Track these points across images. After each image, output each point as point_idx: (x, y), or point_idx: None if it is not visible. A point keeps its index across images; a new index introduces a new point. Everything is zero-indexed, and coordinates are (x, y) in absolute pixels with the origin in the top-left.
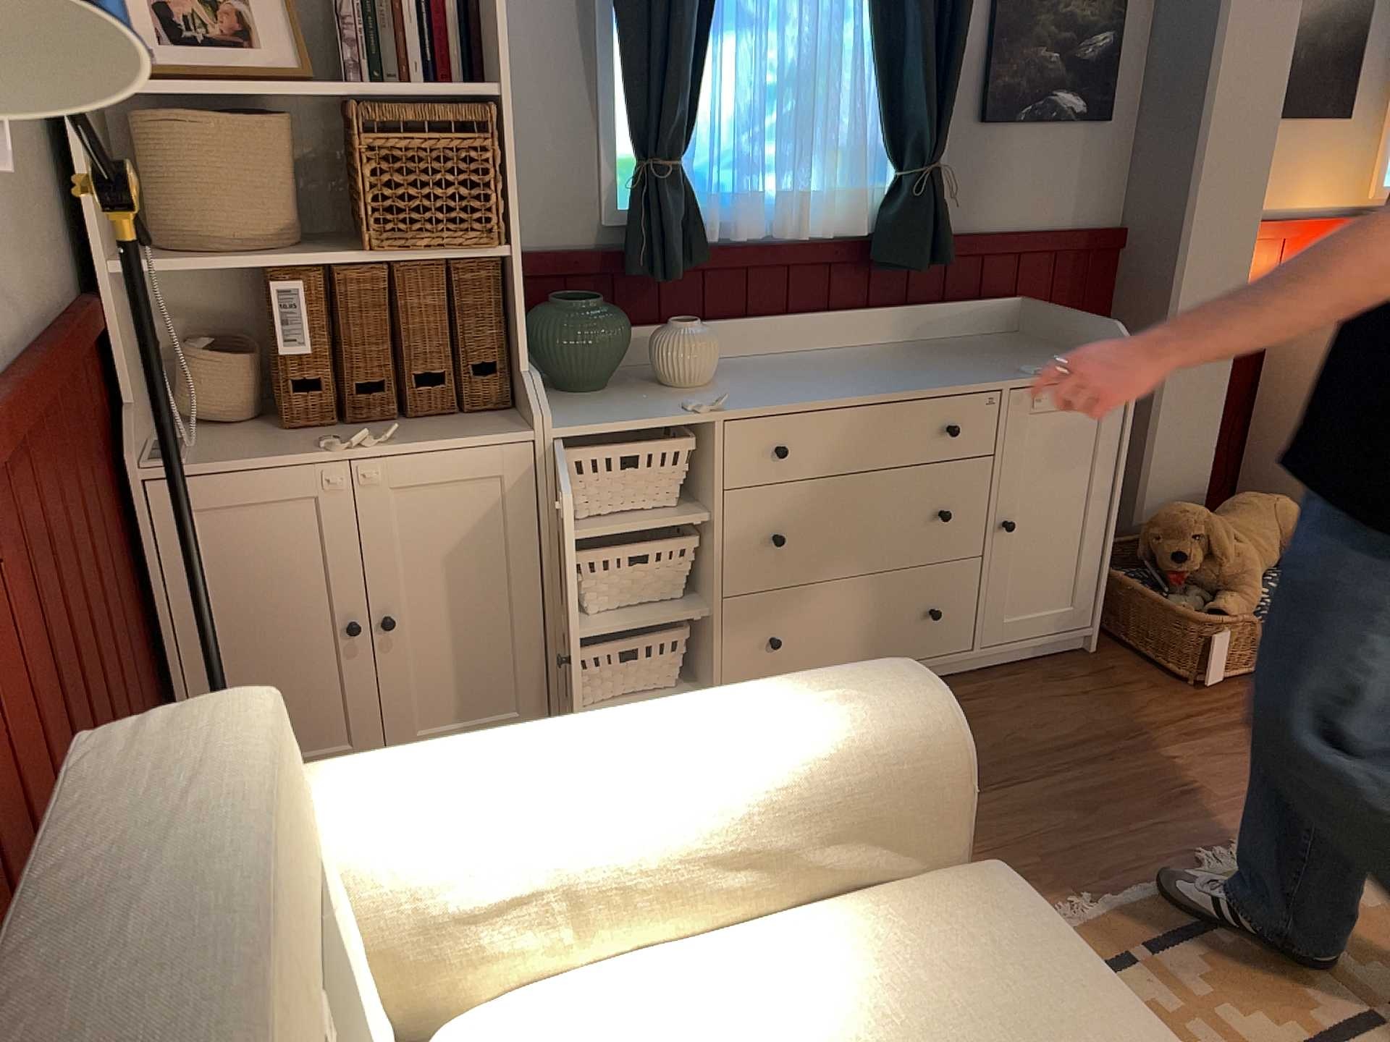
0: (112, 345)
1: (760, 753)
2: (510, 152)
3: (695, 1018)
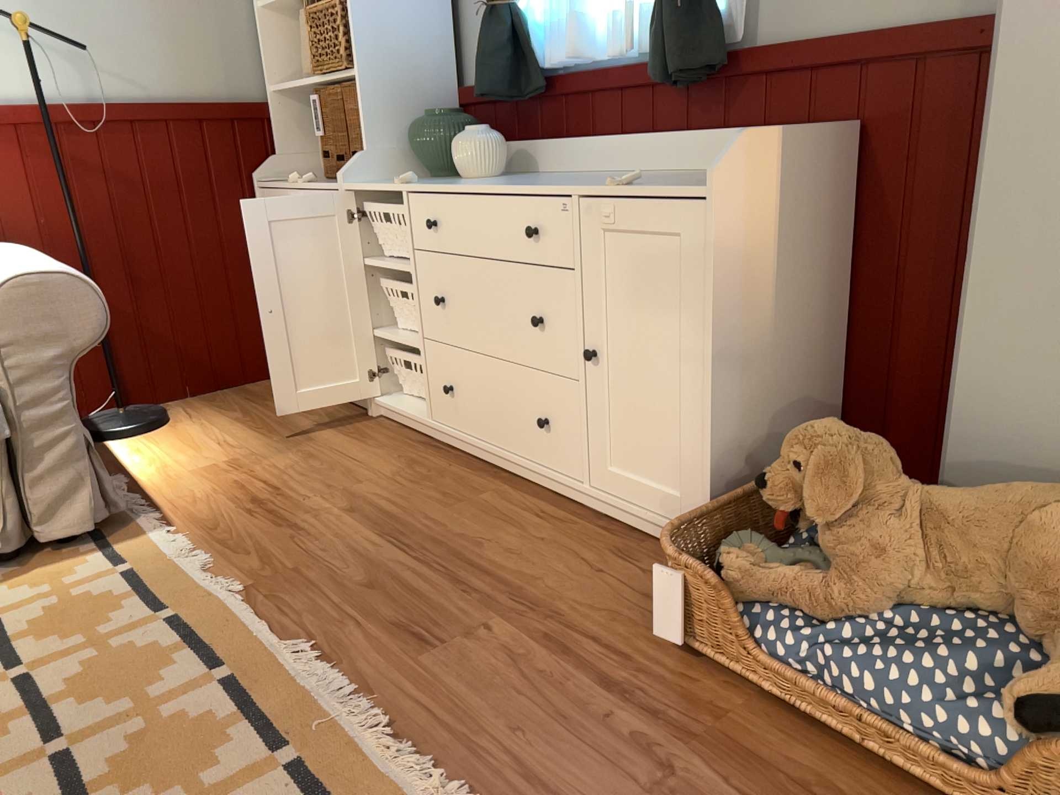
0: (274, 127)
1: None
2: (351, 9)
3: None
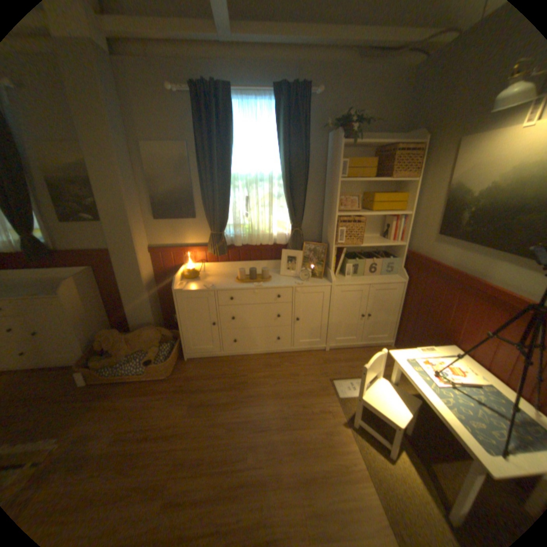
0: None
1: None
2: None
3: None
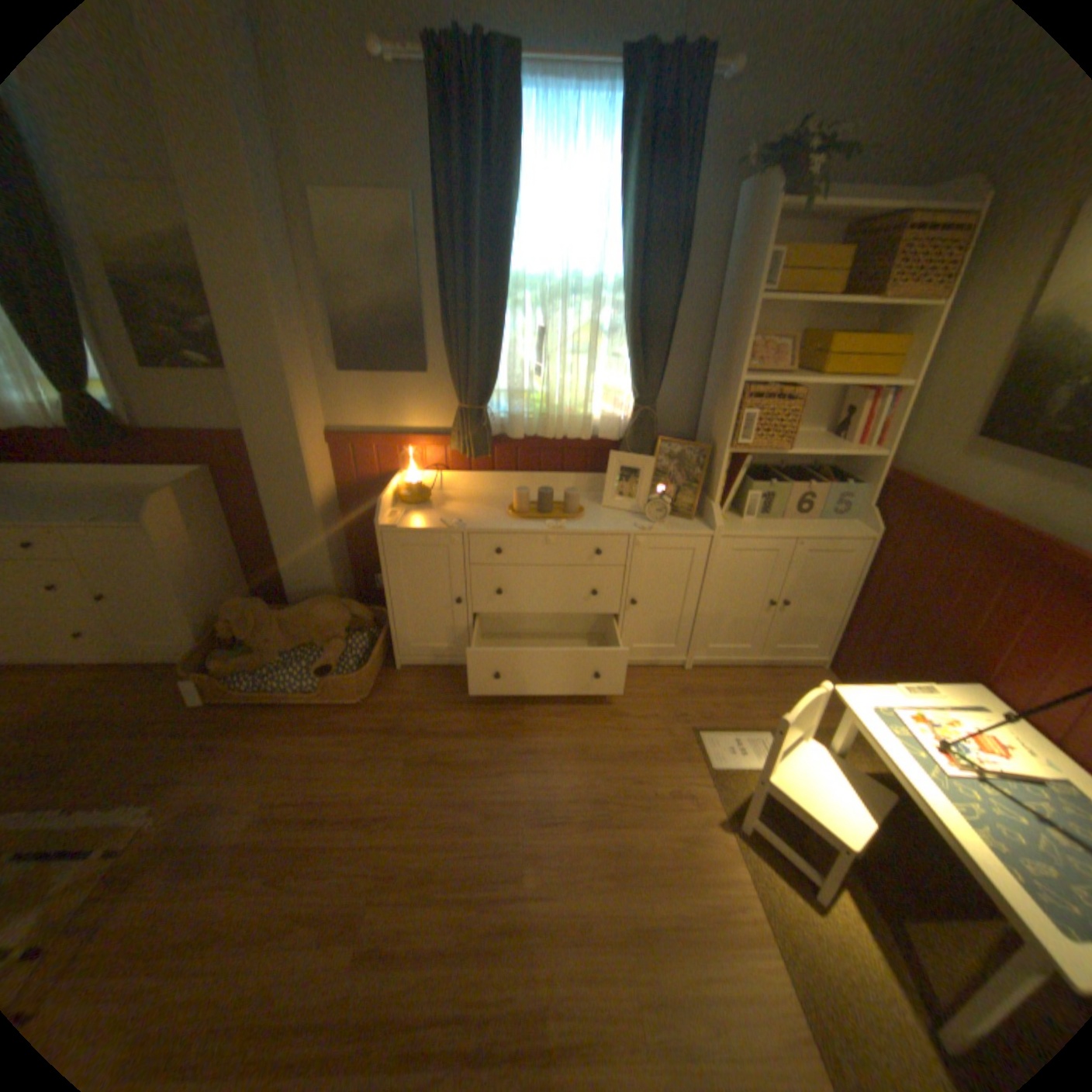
0: None
1: None
2: None
3: None
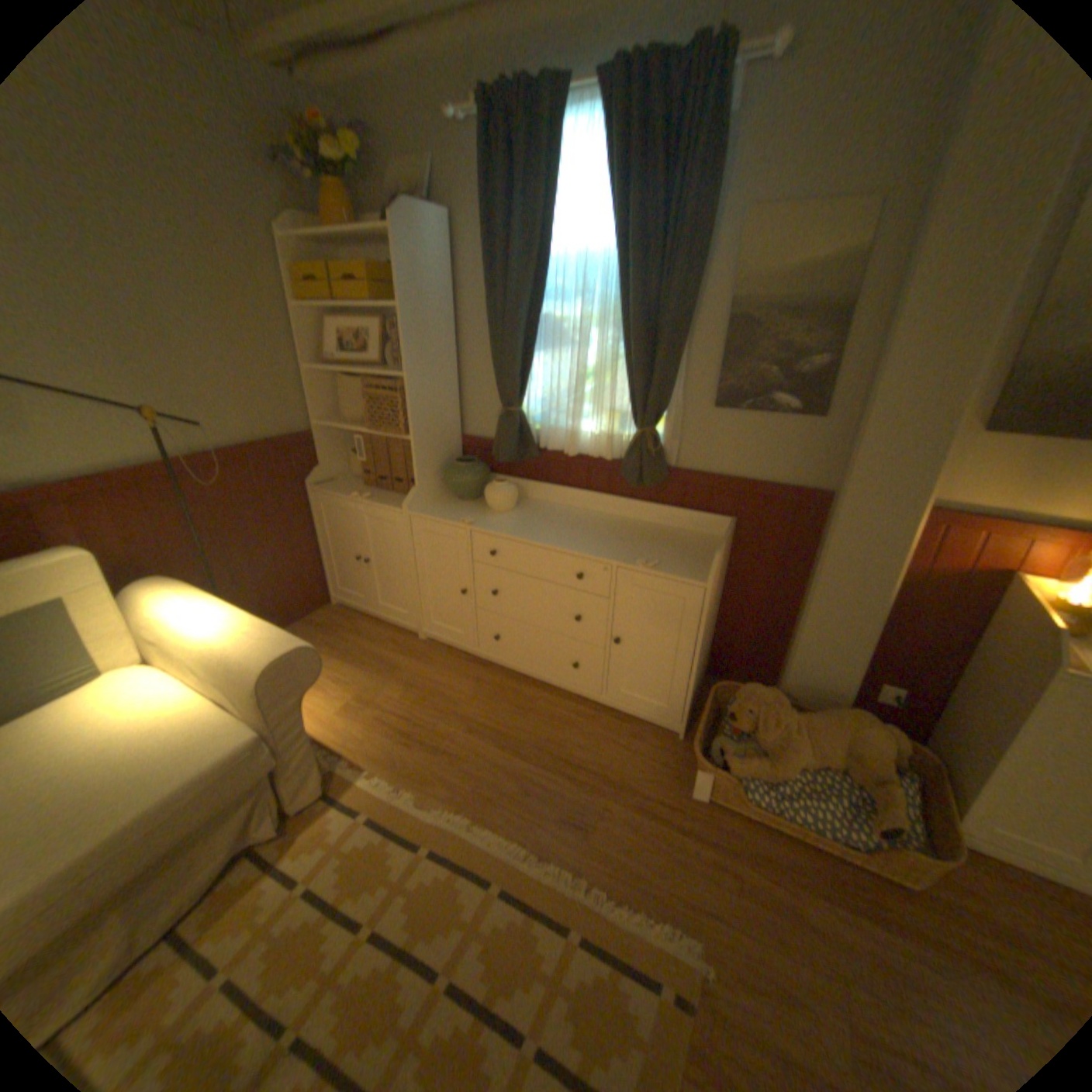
0: (316, 447)
1: (212, 644)
2: (409, 401)
3: (142, 704)
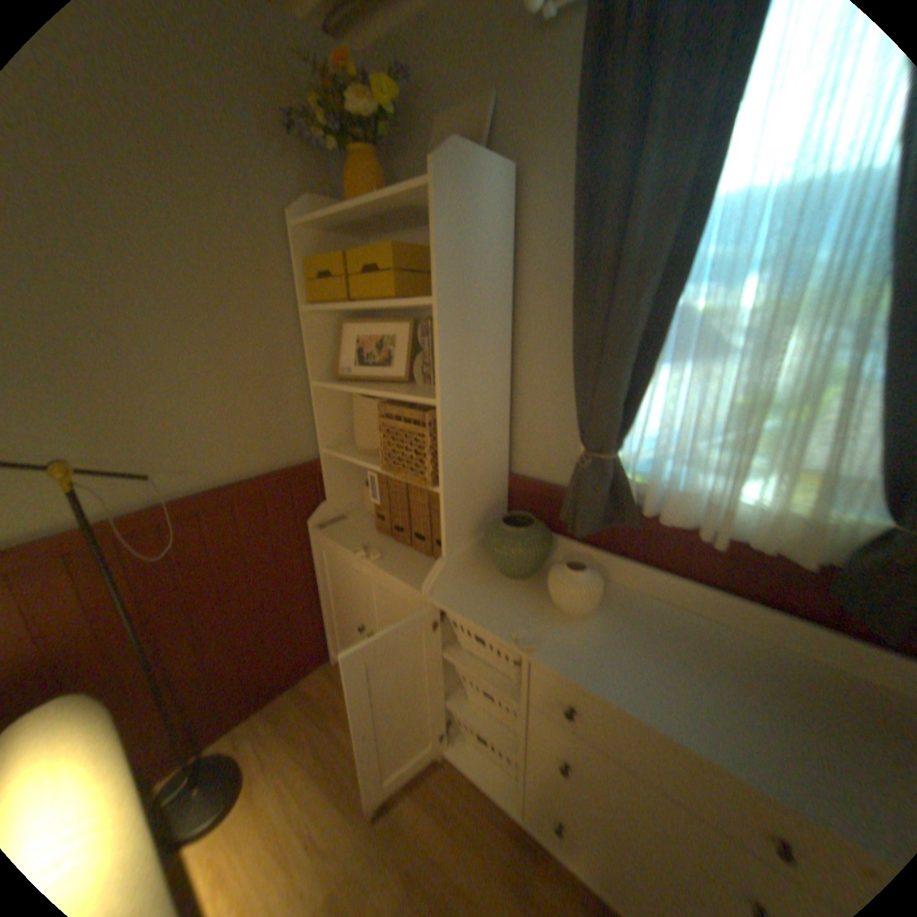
0: (325, 477)
1: None
2: (444, 438)
3: None
